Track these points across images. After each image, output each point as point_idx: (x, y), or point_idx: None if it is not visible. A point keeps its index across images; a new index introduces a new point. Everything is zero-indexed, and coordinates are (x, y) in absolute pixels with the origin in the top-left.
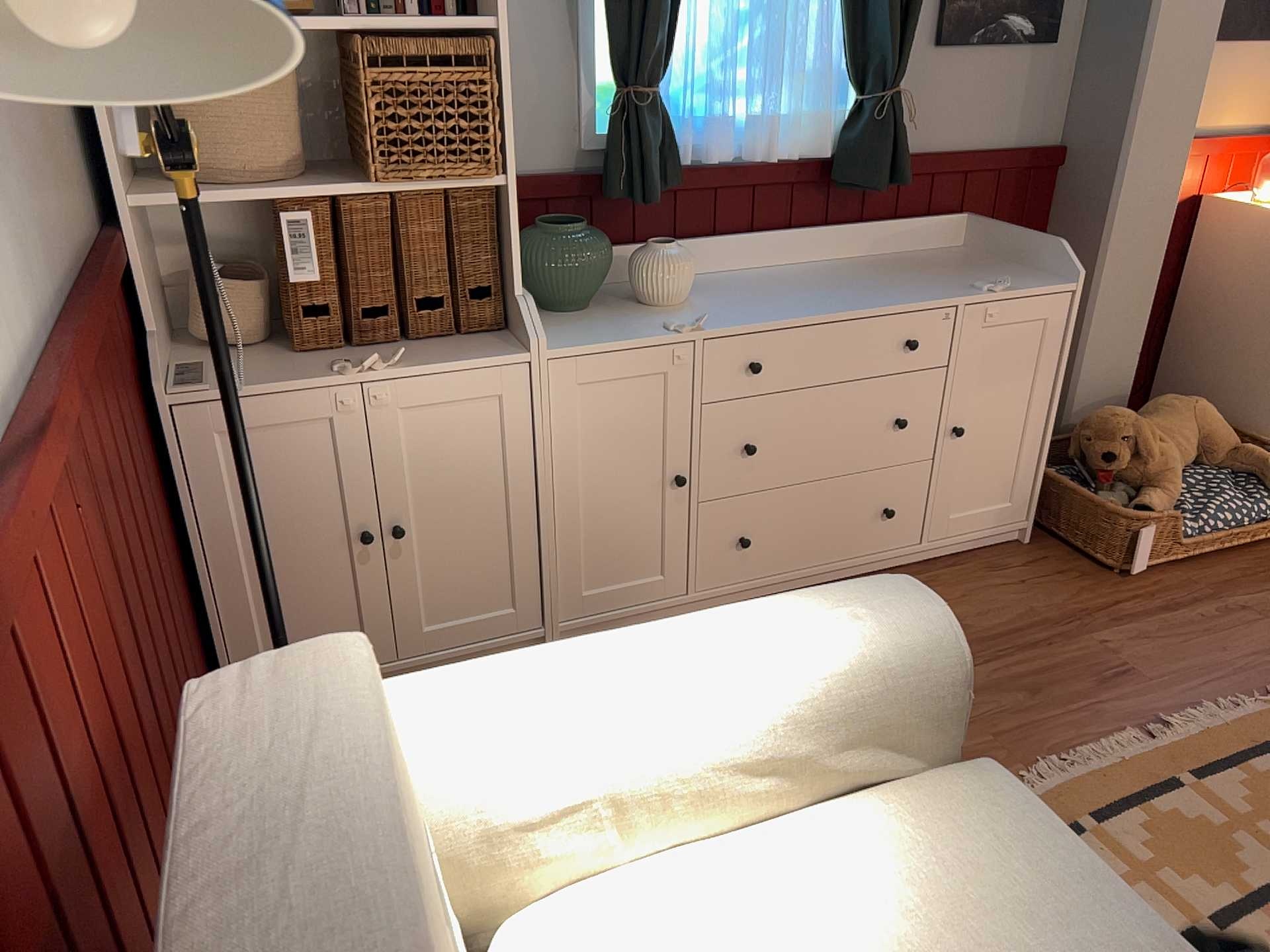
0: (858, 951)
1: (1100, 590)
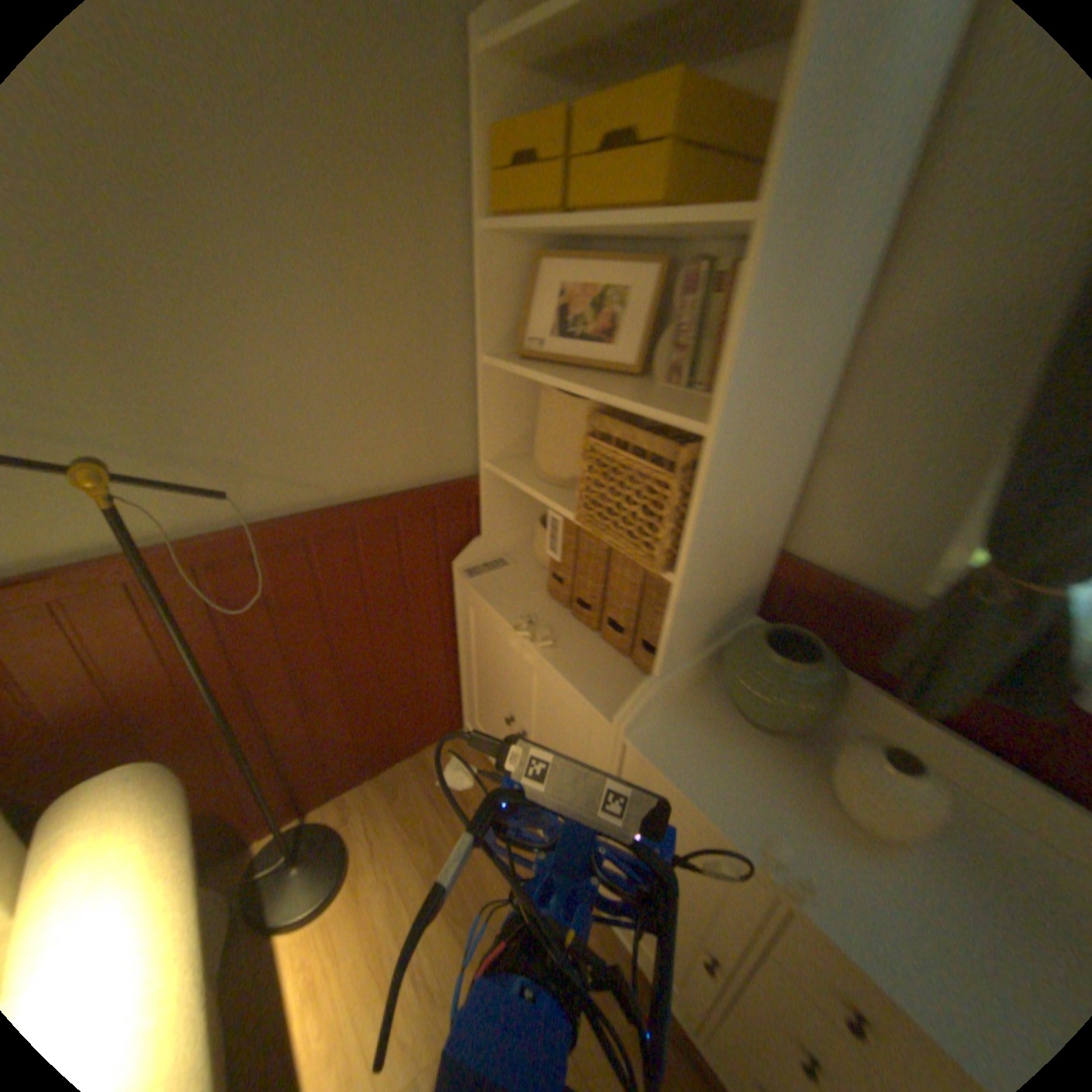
0: None
1: None
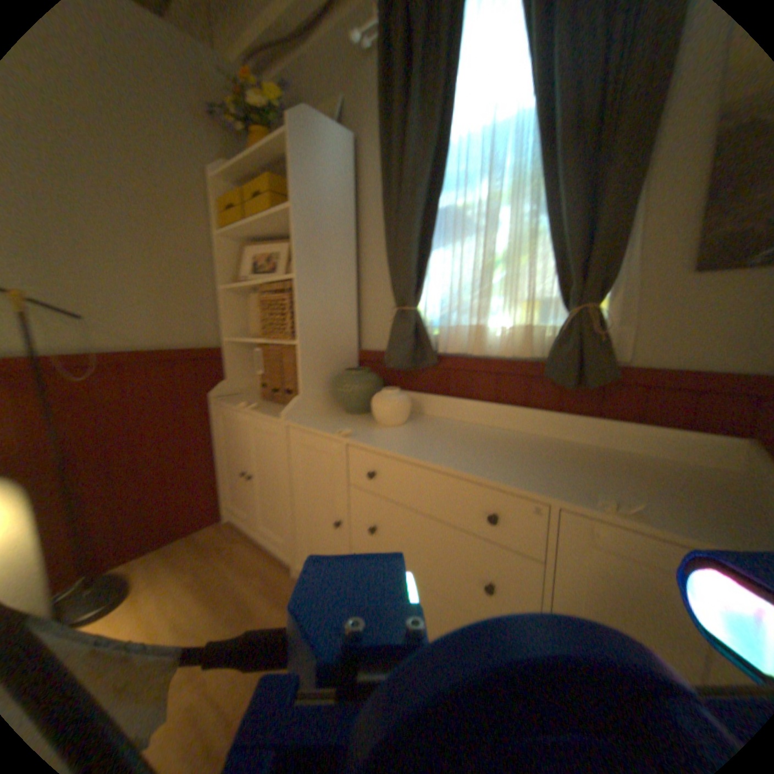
0: None
1: None
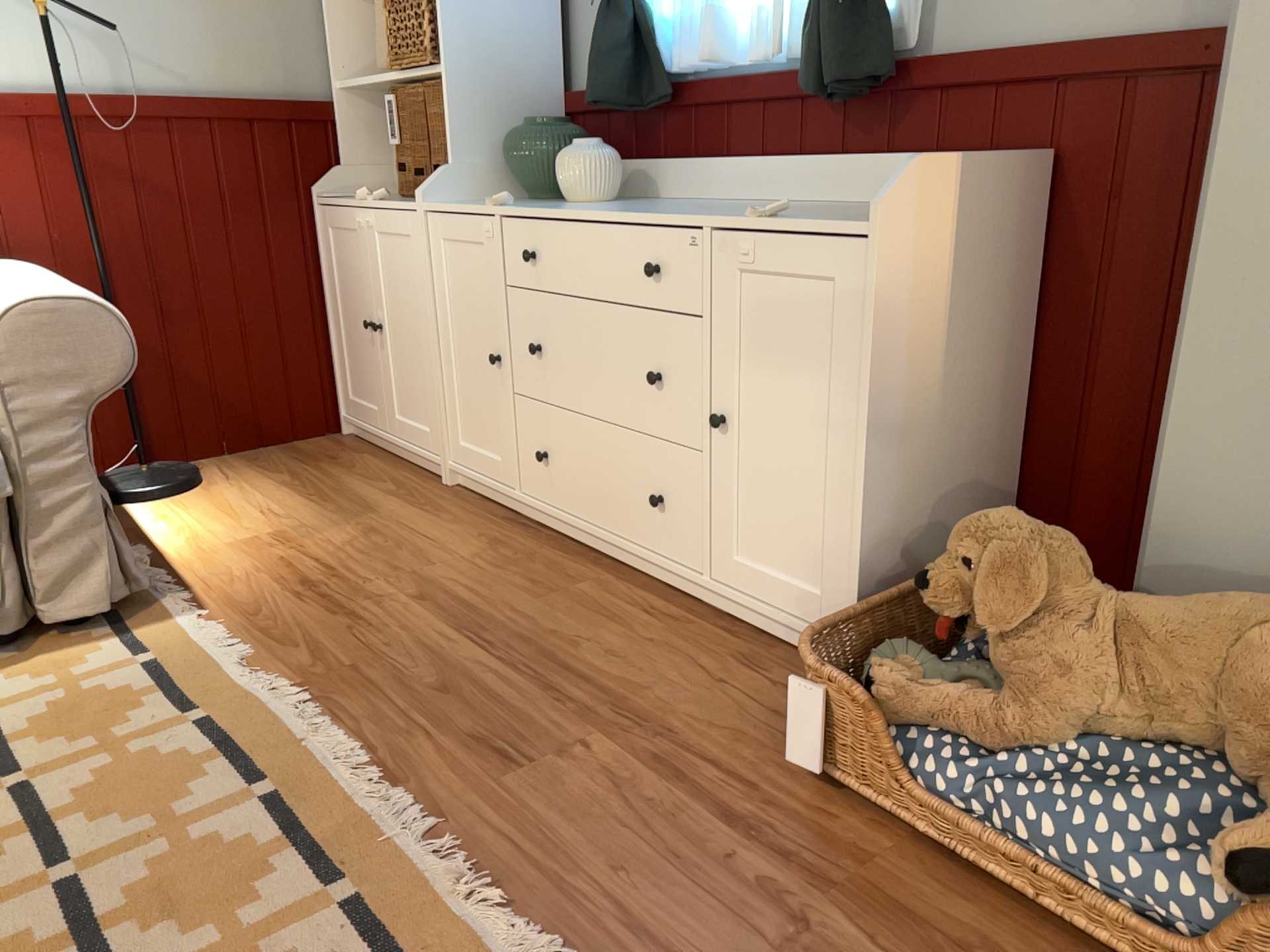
0: None
1: (748, 748)
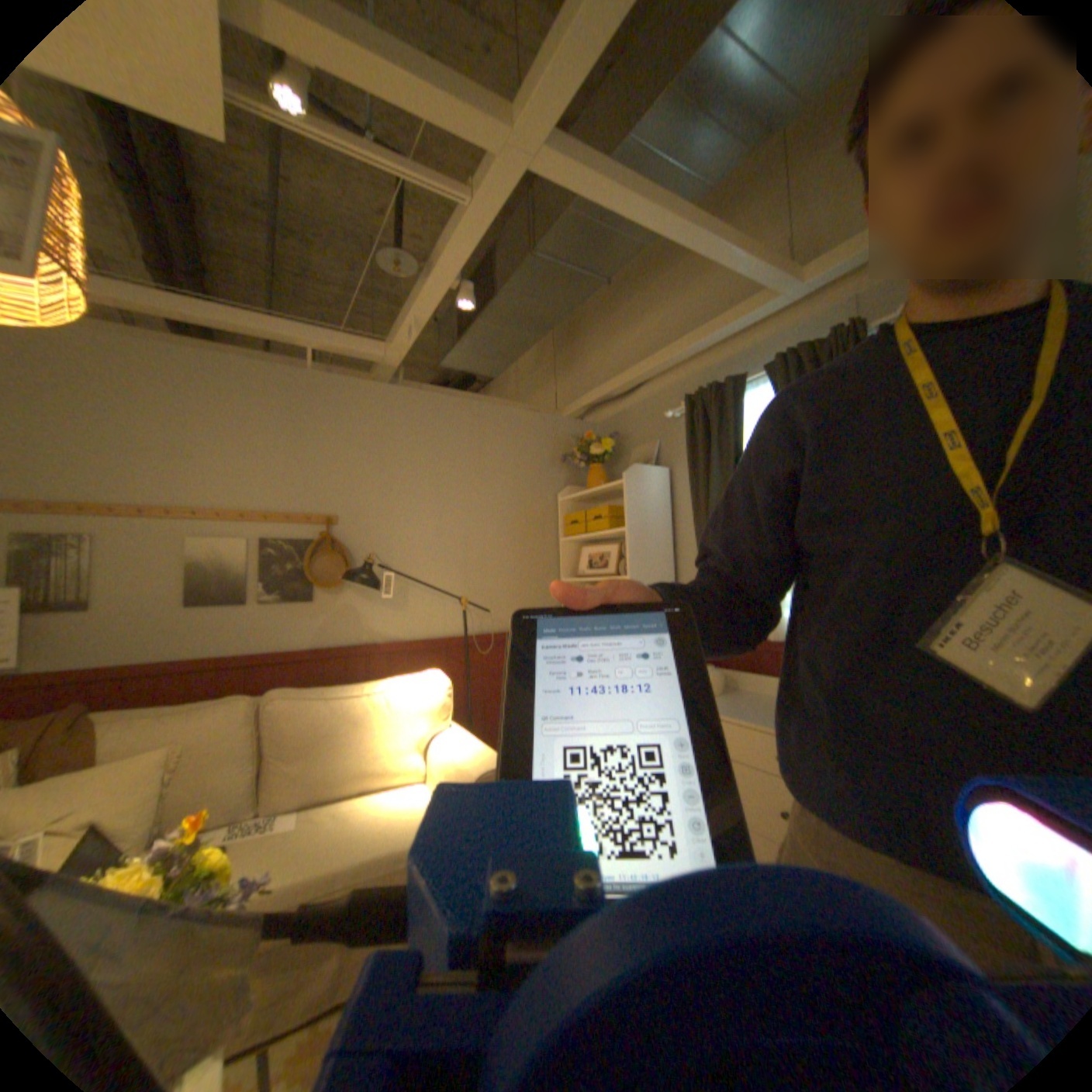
0: (387, 809)
1: None
